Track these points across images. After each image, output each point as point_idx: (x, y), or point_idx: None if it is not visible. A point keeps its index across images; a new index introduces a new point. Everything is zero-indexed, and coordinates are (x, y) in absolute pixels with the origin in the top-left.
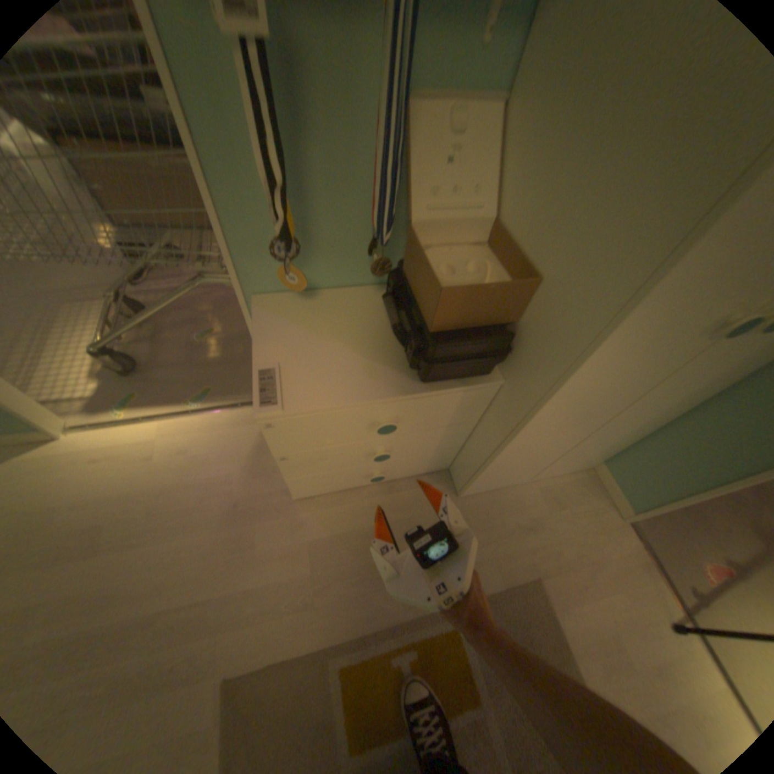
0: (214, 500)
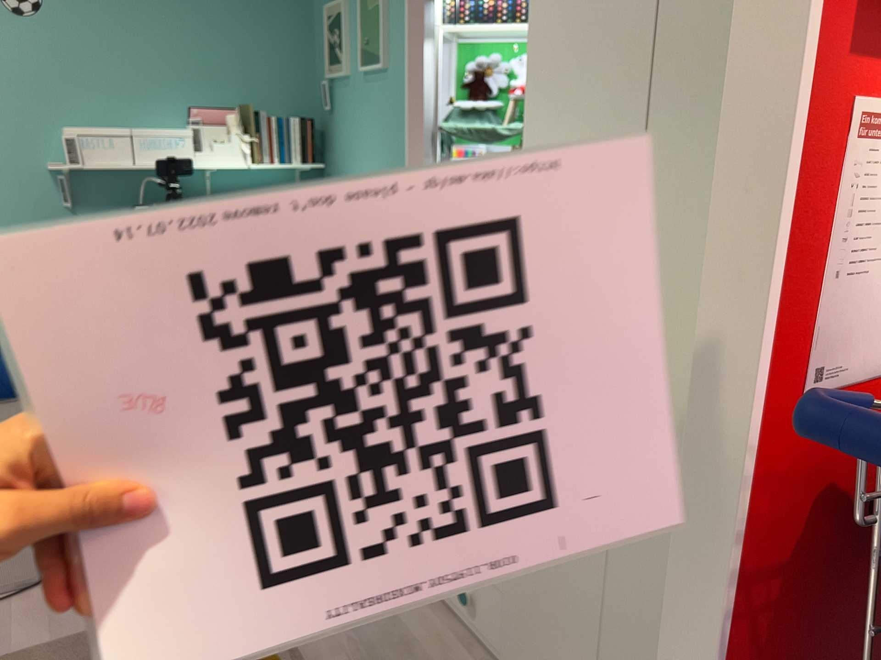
0: None
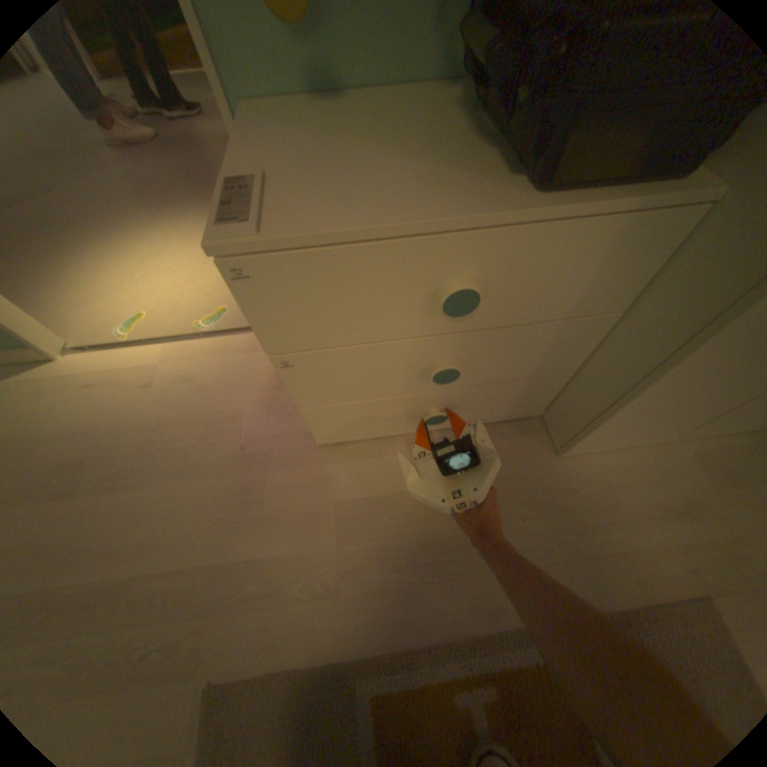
0: (218, 439)
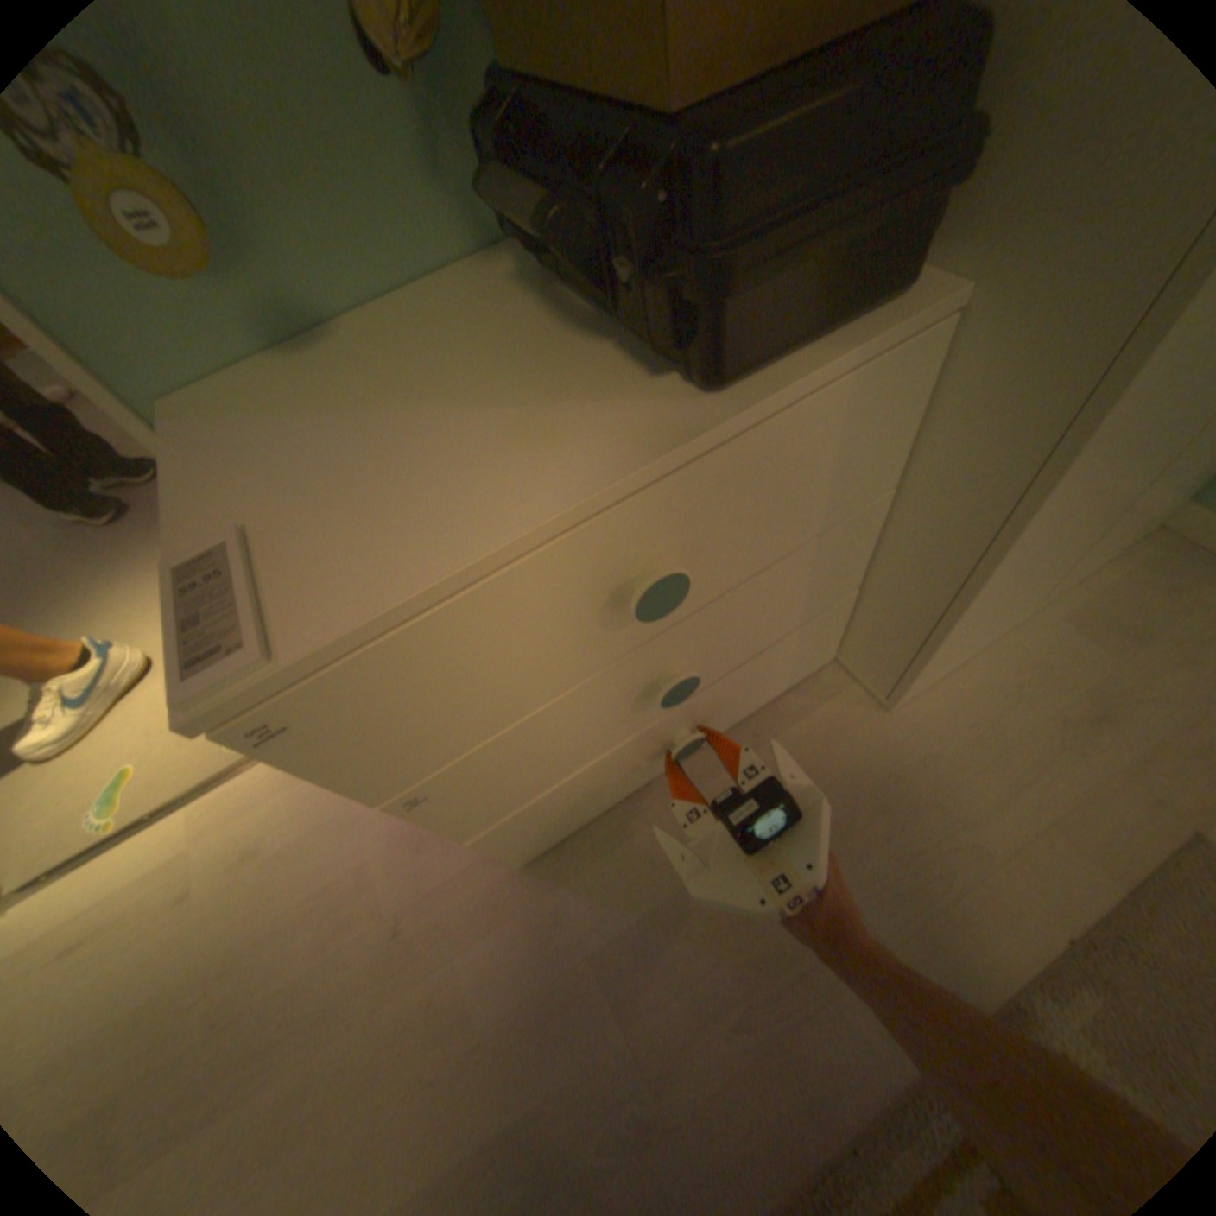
0: (346, 937)
